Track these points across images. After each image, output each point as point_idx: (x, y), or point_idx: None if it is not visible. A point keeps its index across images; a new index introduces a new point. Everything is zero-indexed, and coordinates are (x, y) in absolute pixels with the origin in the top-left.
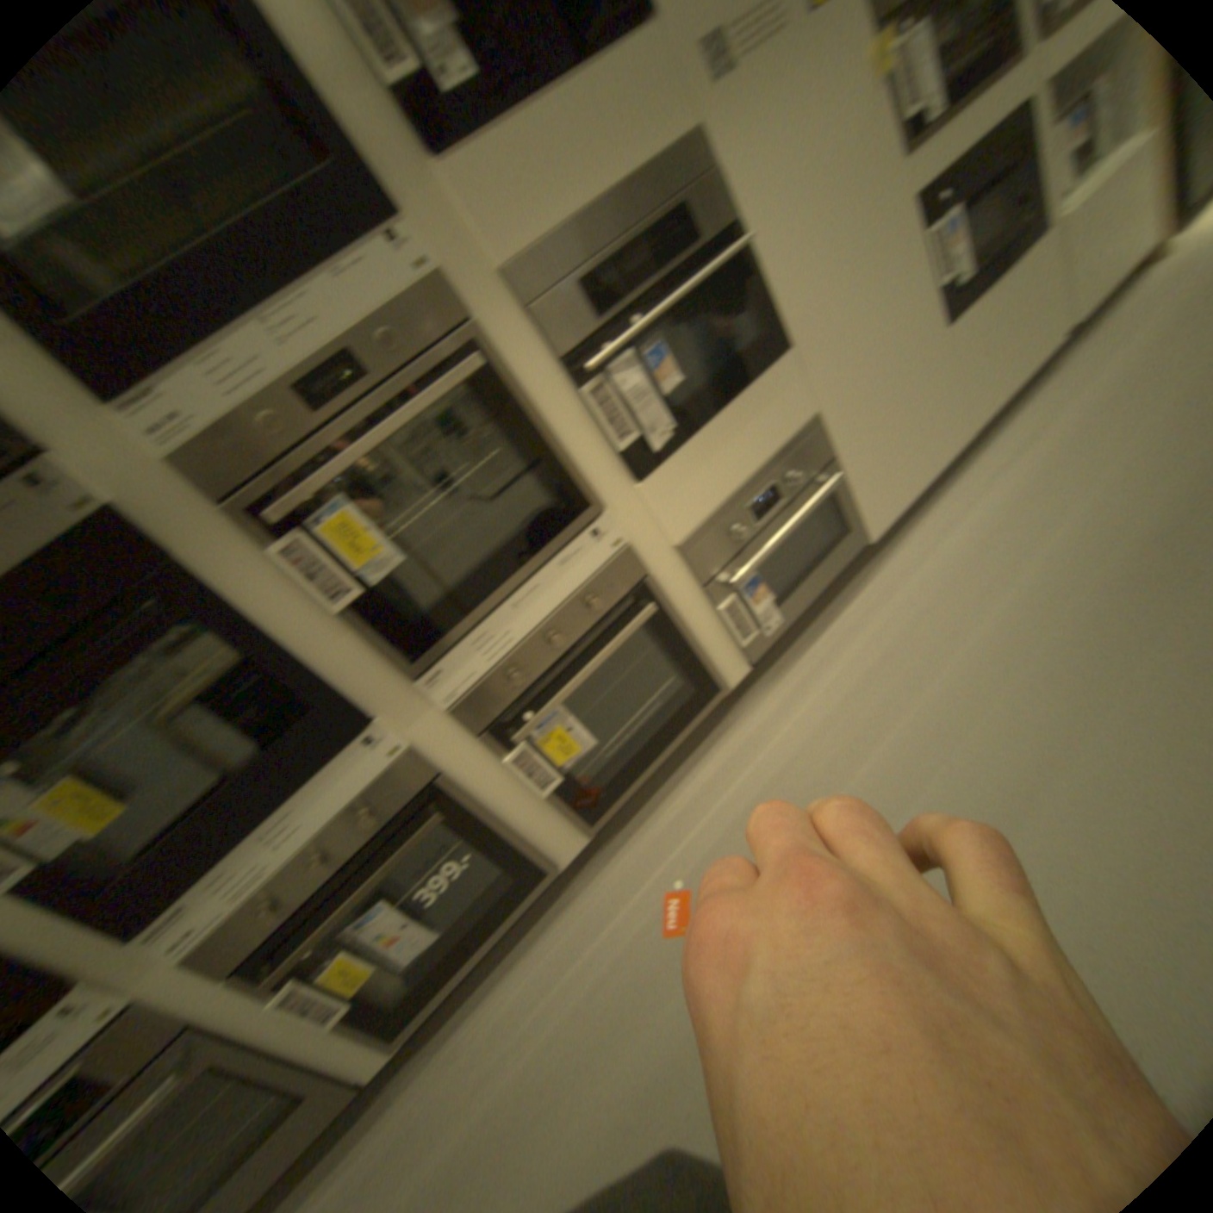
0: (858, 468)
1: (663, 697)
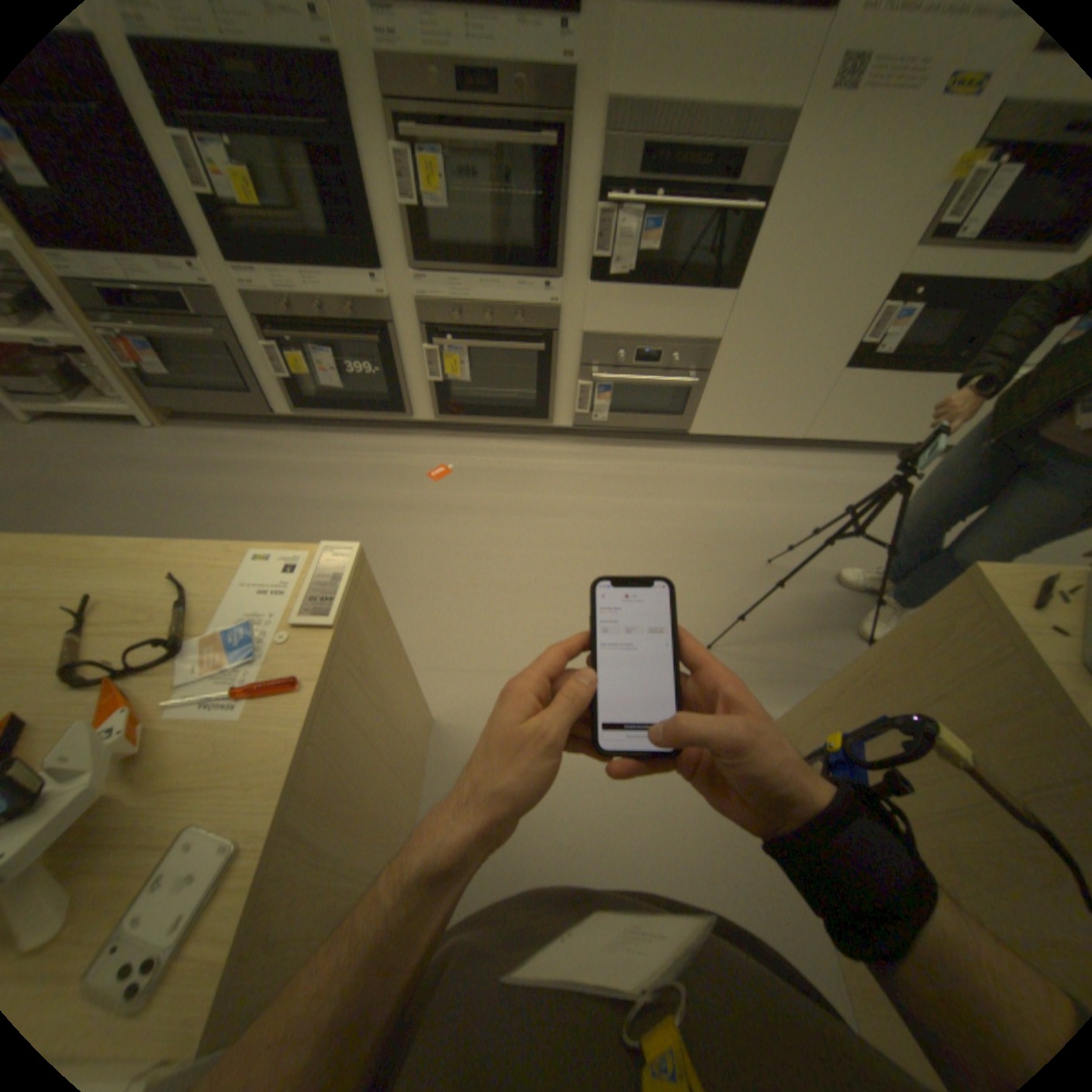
0: (710, 392)
1: (517, 397)
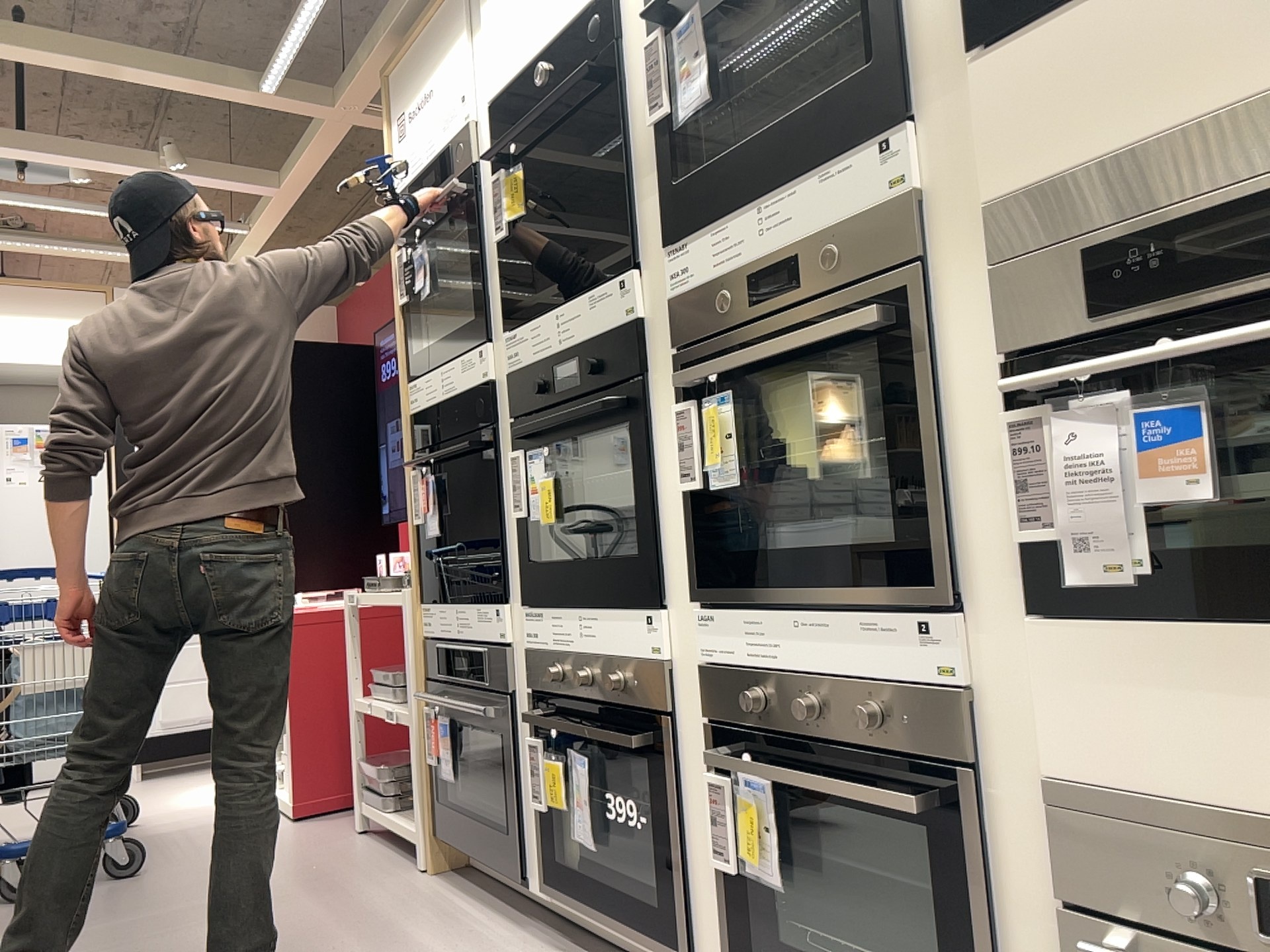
0: None
1: None
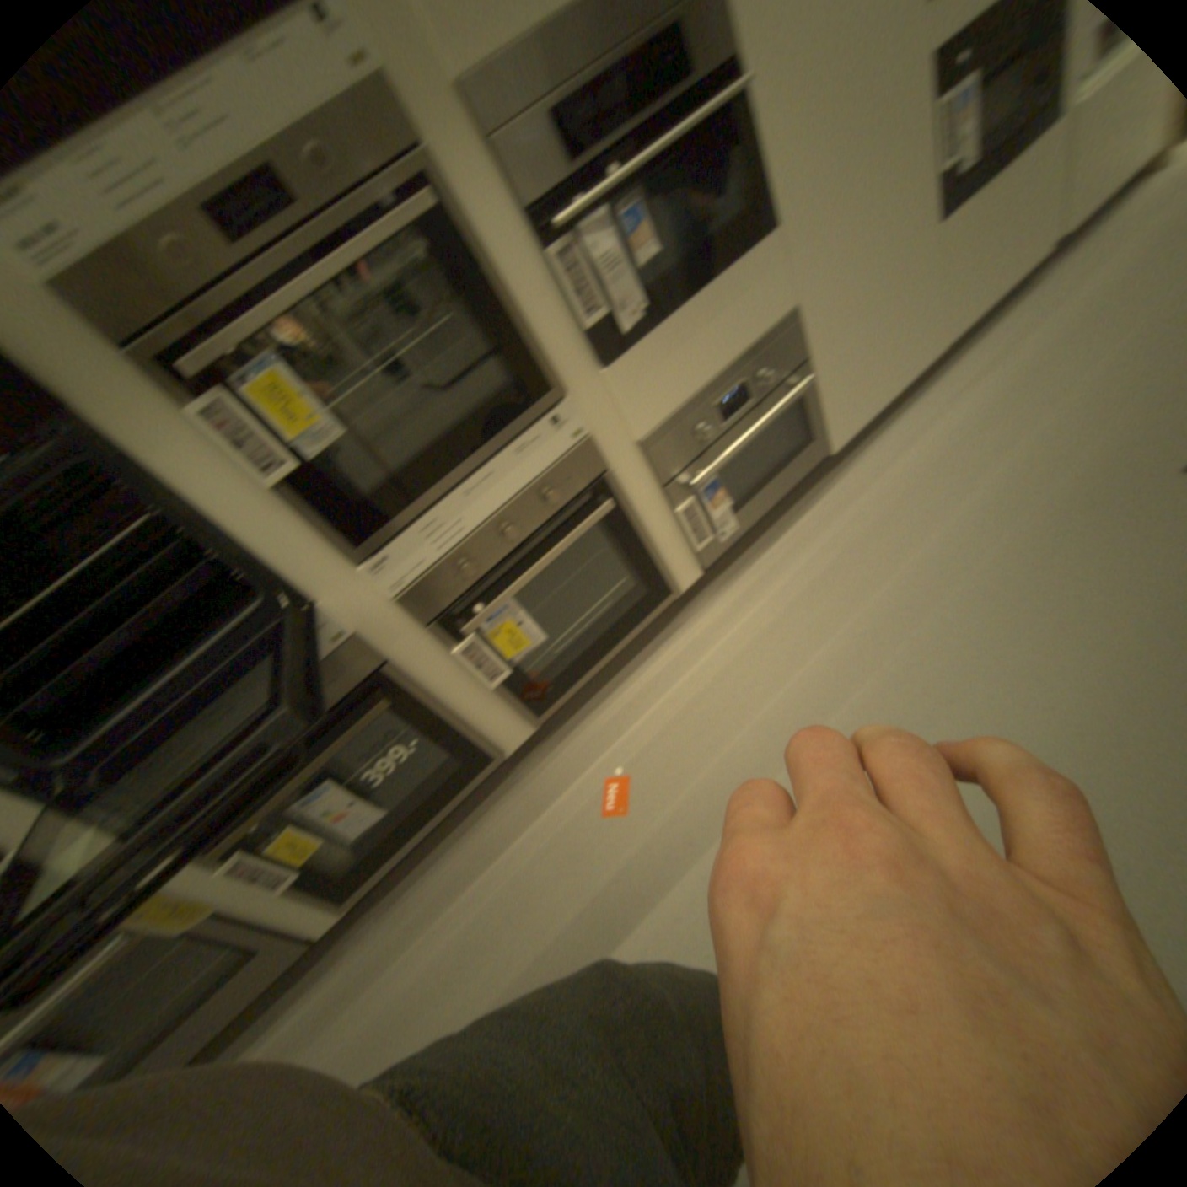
0: (828, 372)
1: (614, 596)
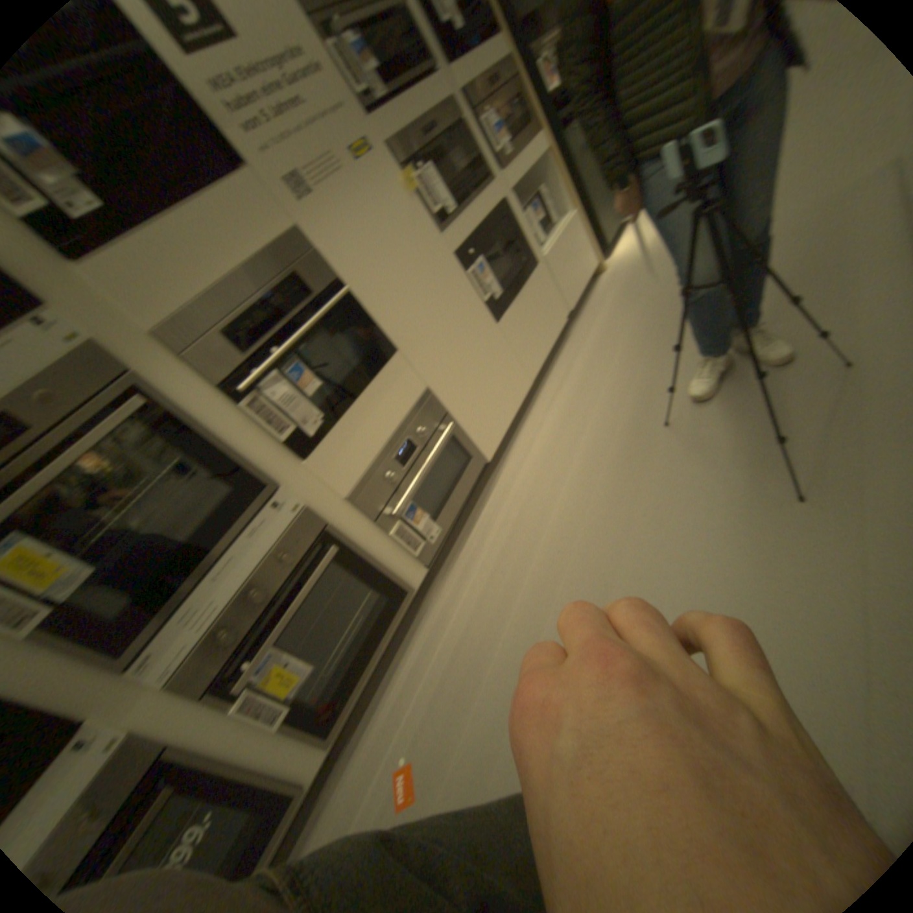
0: (465, 417)
1: (365, 611)
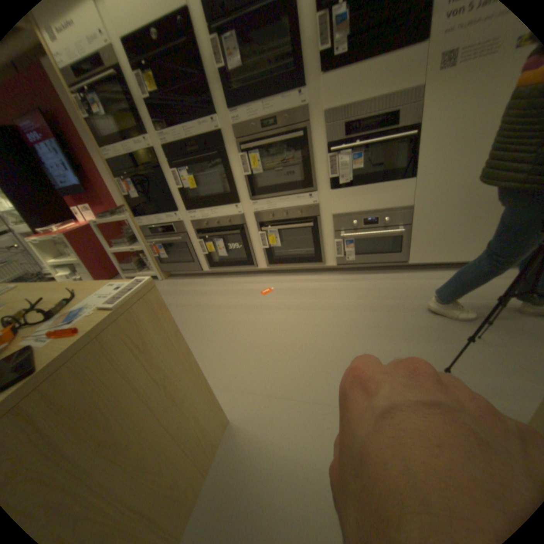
0: (417, 233)
1: (306, 250)
